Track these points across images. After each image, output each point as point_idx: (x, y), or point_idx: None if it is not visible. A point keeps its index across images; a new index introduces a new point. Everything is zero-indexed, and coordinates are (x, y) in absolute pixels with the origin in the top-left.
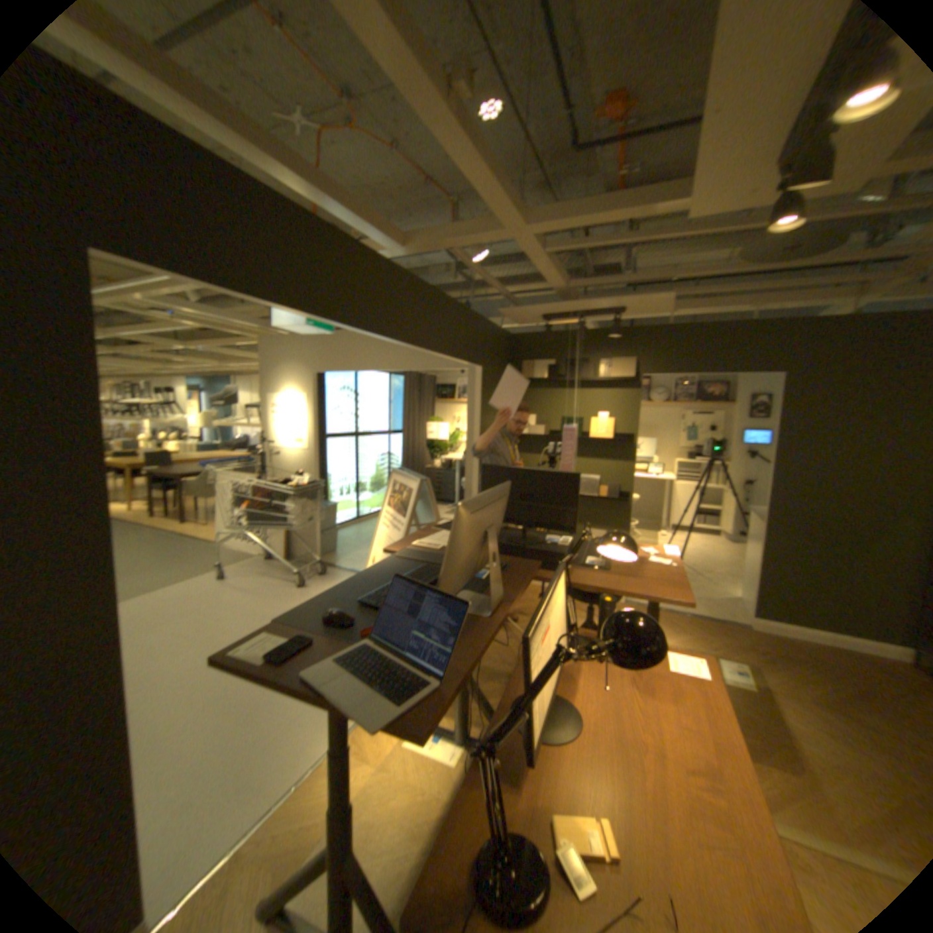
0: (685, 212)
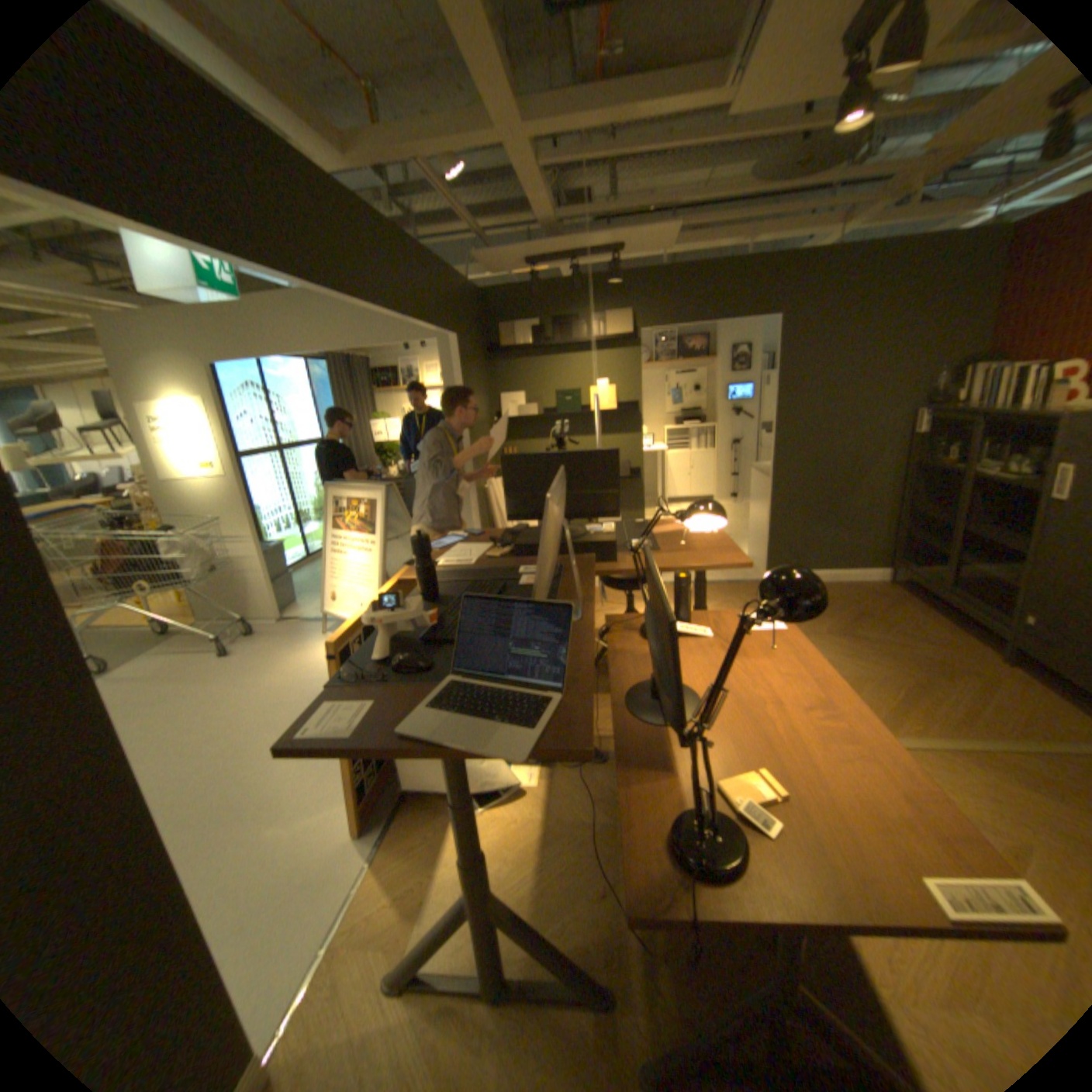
0: (674, 114)
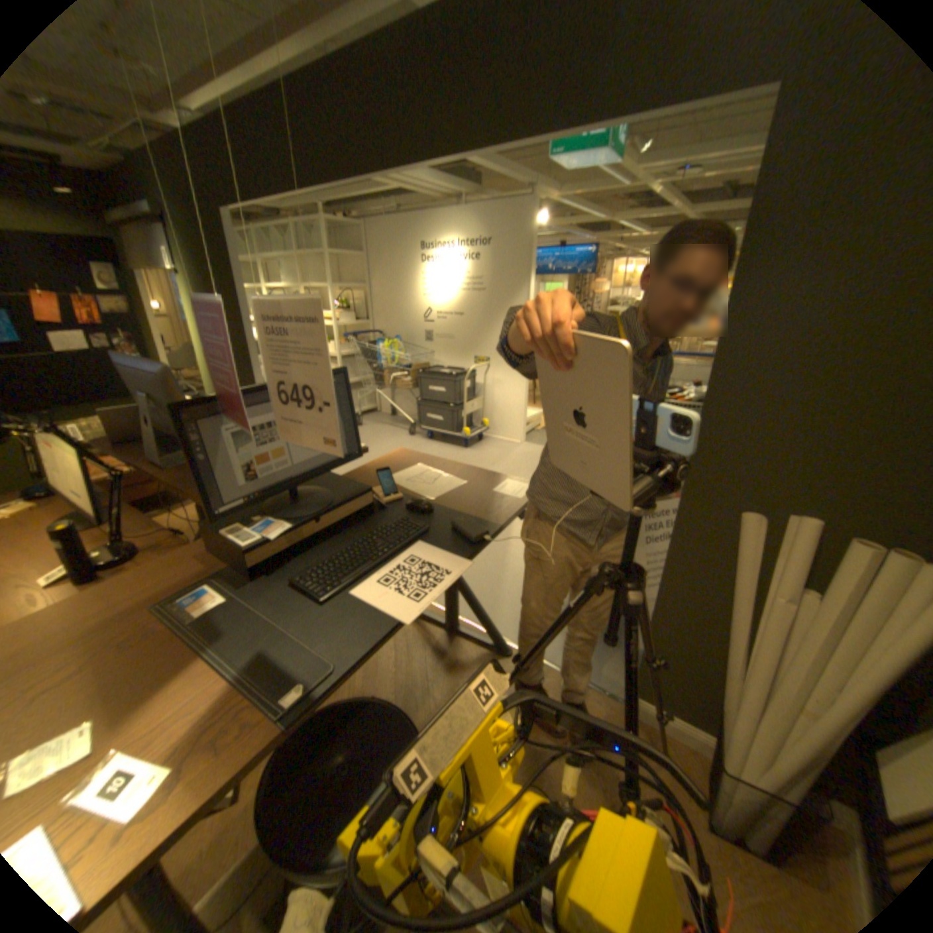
0: None
